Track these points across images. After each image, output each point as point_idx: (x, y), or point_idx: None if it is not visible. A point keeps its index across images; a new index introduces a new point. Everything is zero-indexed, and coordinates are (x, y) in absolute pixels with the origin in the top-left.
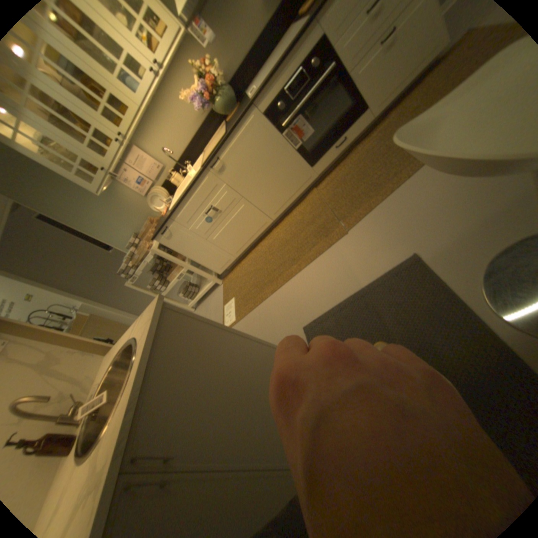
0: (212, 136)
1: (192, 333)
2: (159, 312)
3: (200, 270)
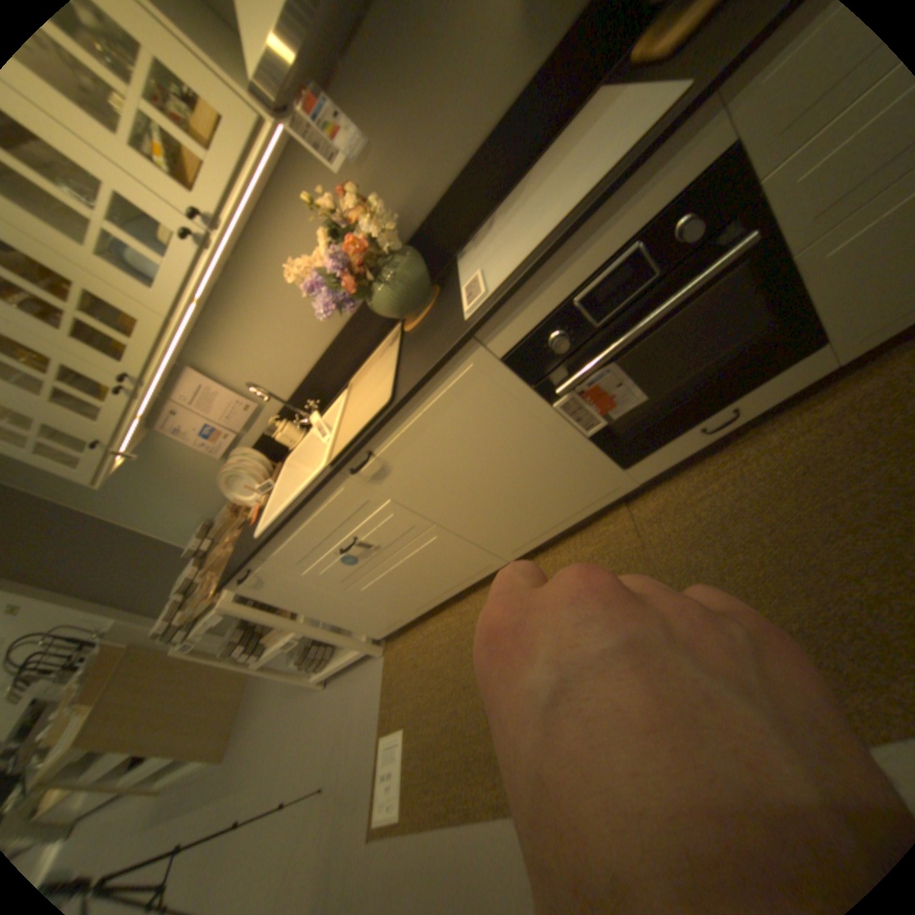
0: (371, 349)
1: None
2: None
3: (332, 637)
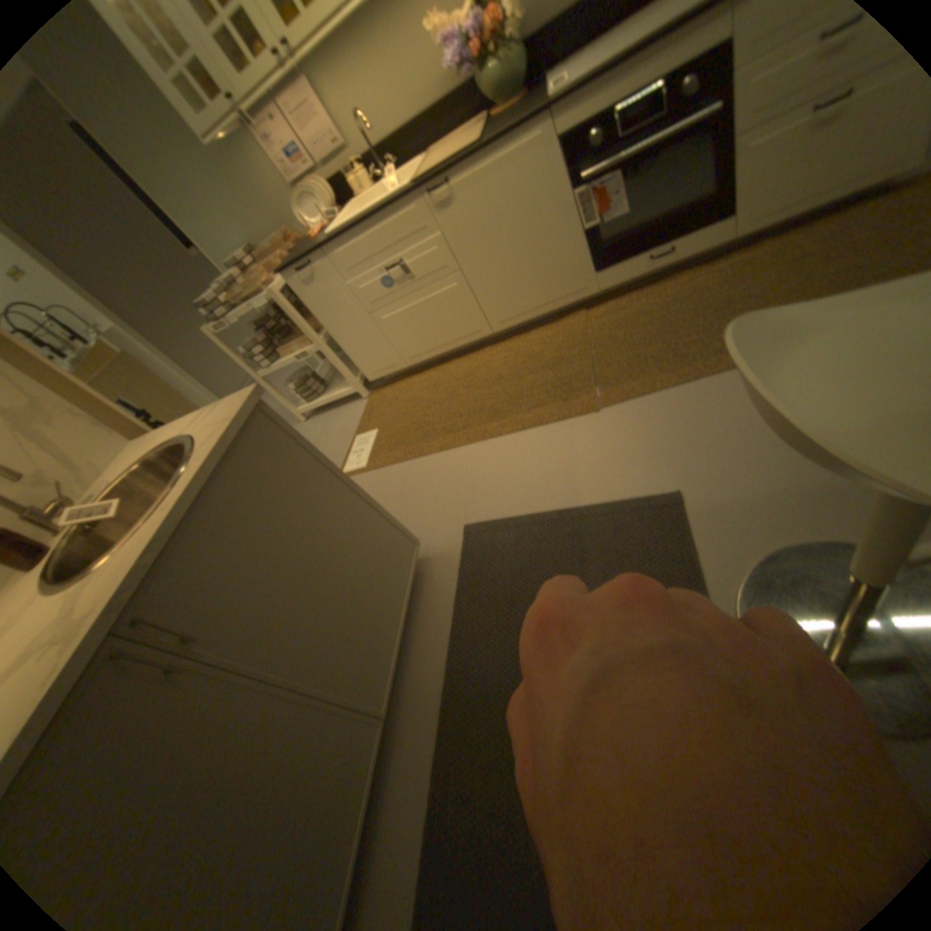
0: (454, 129)
1: (288, 469)
2: (247, 416)
3: (339, 361)
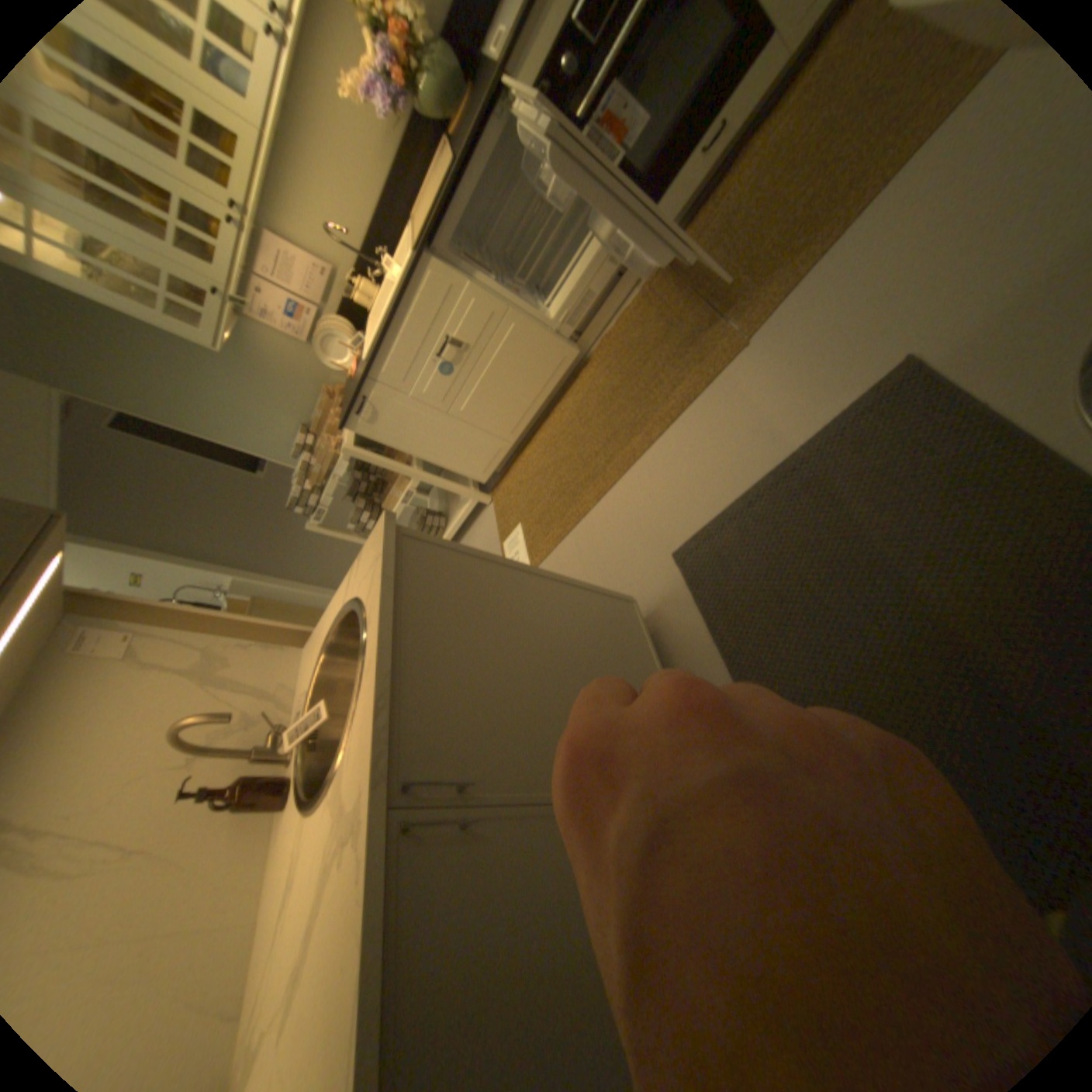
0: (423, 179)
1: (460, 579)
2: (393, 544)
3: (445, 481)
